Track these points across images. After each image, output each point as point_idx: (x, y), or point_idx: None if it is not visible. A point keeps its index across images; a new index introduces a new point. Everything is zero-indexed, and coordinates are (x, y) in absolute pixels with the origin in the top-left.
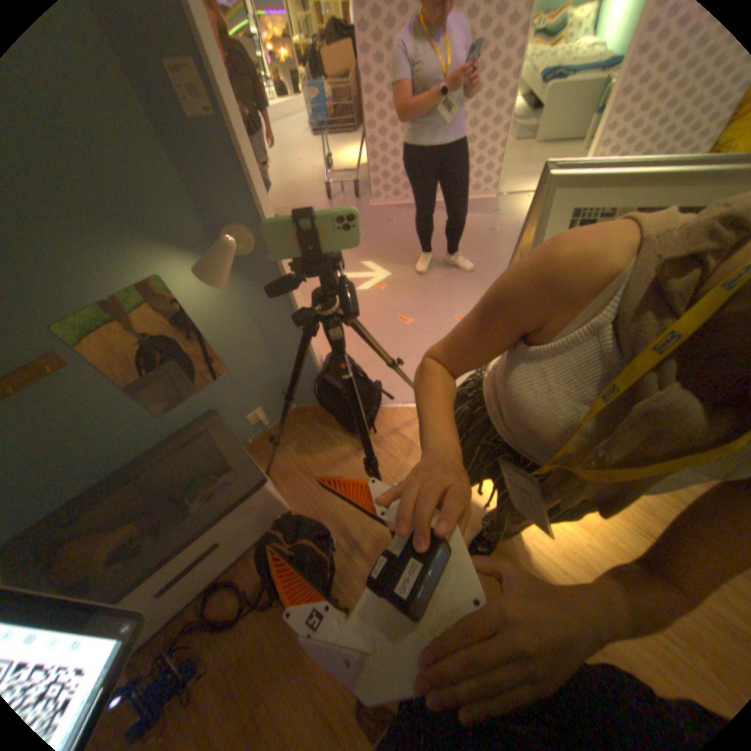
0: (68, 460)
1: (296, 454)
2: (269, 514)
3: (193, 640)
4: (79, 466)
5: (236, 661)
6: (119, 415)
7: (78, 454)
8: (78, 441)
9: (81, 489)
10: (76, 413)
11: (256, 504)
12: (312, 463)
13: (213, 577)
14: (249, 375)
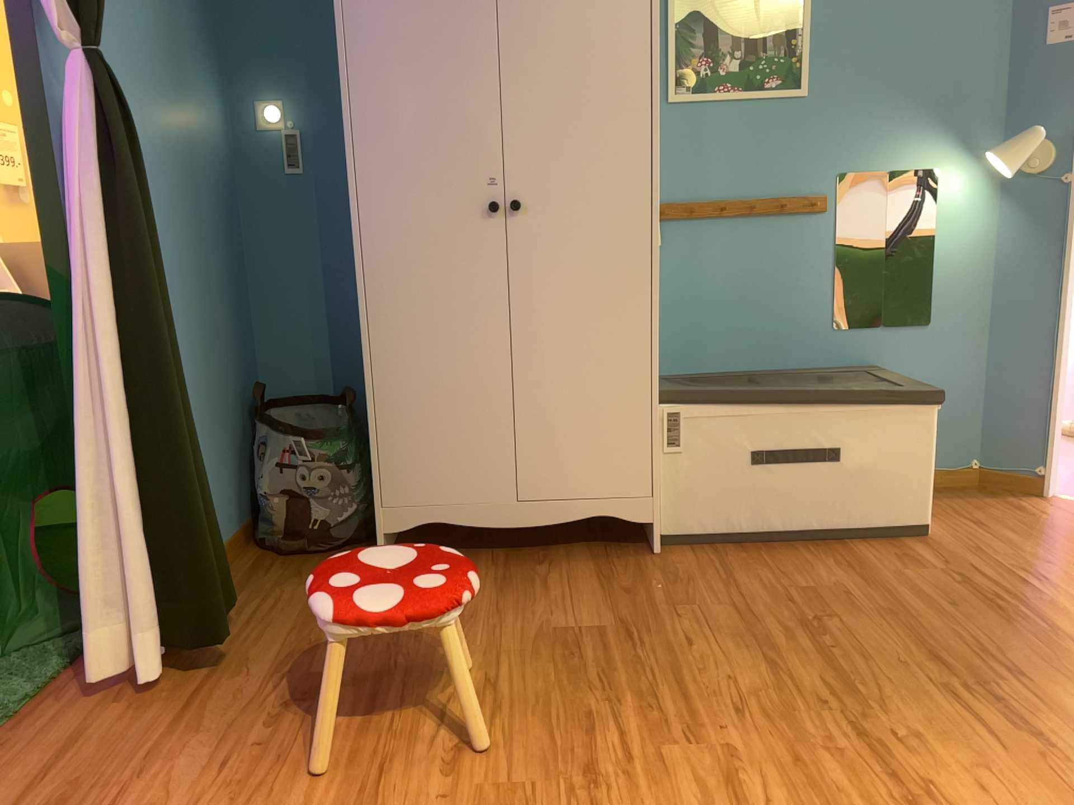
0: (744, 314)
1: (956, 507)
2: (911, 484)
3: (743, 560)
4: (744, 330)
5: (799, 588)
6: (809, 297)
7: (754, 314)
8: (766, 299)
9: (722, 360)
10: (788, 267)
11: (914, 433)
12: (984, 518)
13: (797, 521)
14: (947, 351)
